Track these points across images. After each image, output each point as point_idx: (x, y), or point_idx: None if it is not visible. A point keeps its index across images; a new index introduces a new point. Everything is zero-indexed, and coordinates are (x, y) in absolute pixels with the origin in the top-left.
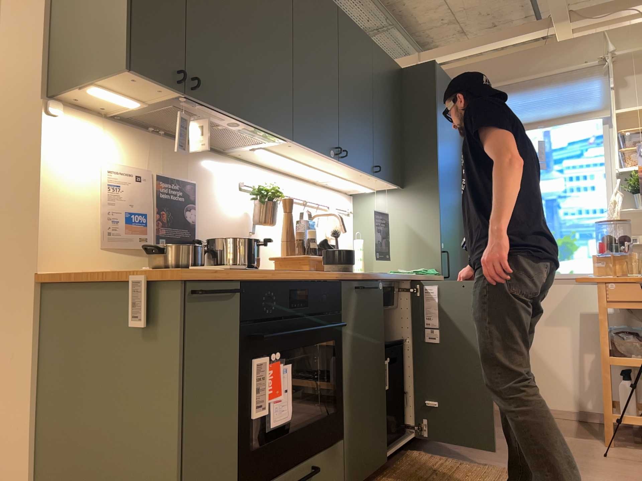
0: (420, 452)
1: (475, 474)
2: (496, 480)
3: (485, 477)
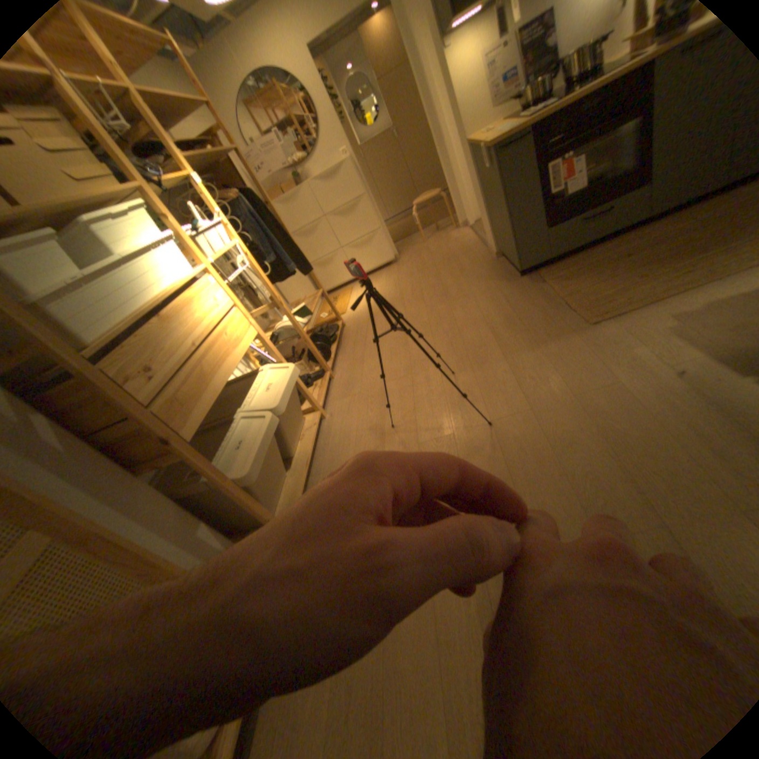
0: None
1: None
2: None
3: None
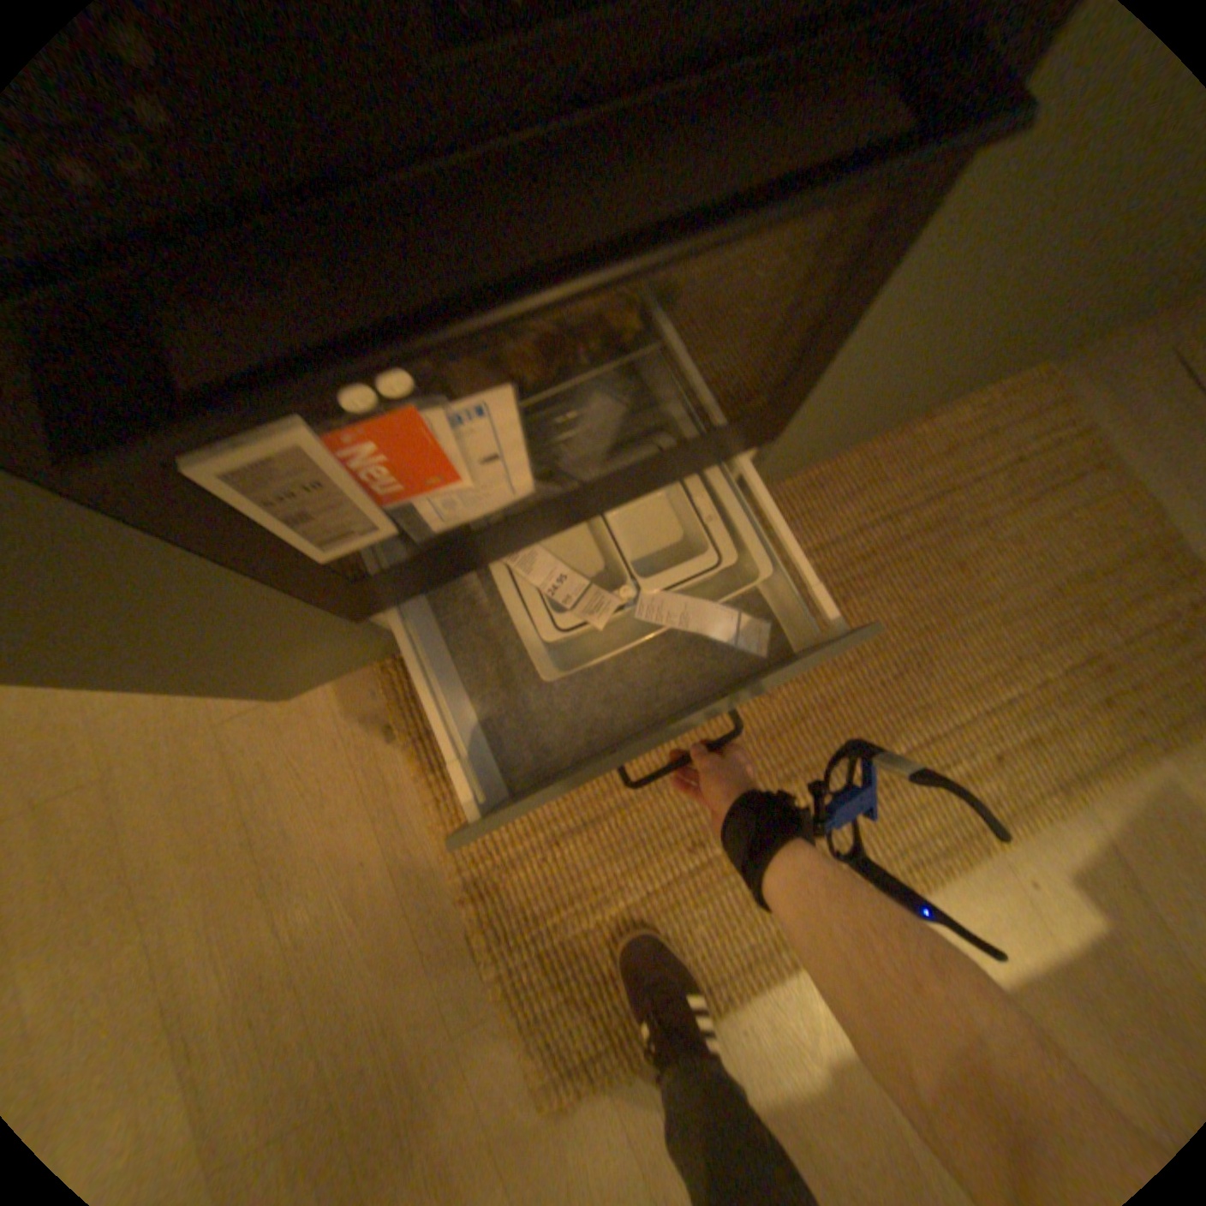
0: (1057, 361)
1: (1089, 519)
2: (1110, 567)
3: (1100, 543)
